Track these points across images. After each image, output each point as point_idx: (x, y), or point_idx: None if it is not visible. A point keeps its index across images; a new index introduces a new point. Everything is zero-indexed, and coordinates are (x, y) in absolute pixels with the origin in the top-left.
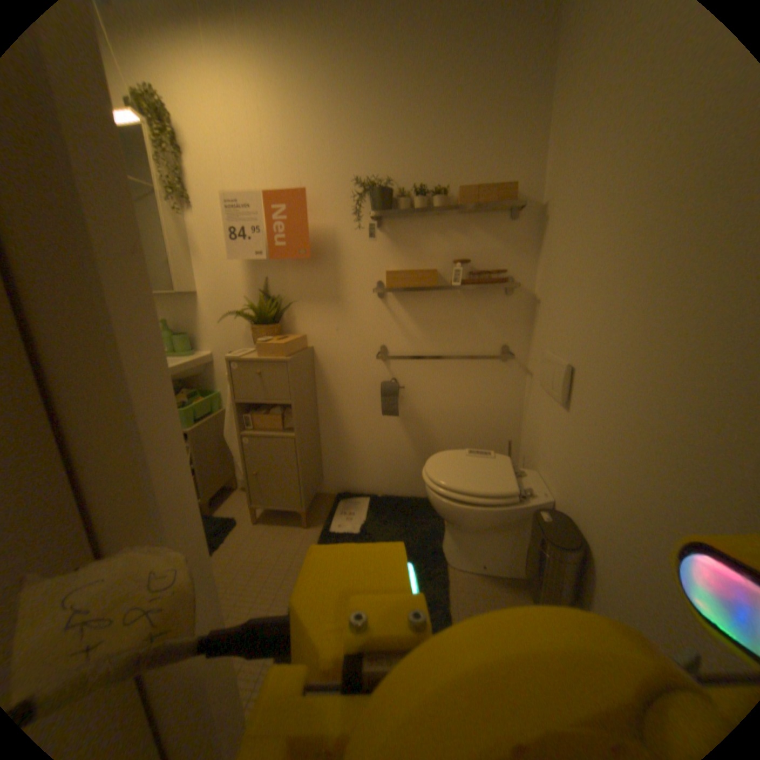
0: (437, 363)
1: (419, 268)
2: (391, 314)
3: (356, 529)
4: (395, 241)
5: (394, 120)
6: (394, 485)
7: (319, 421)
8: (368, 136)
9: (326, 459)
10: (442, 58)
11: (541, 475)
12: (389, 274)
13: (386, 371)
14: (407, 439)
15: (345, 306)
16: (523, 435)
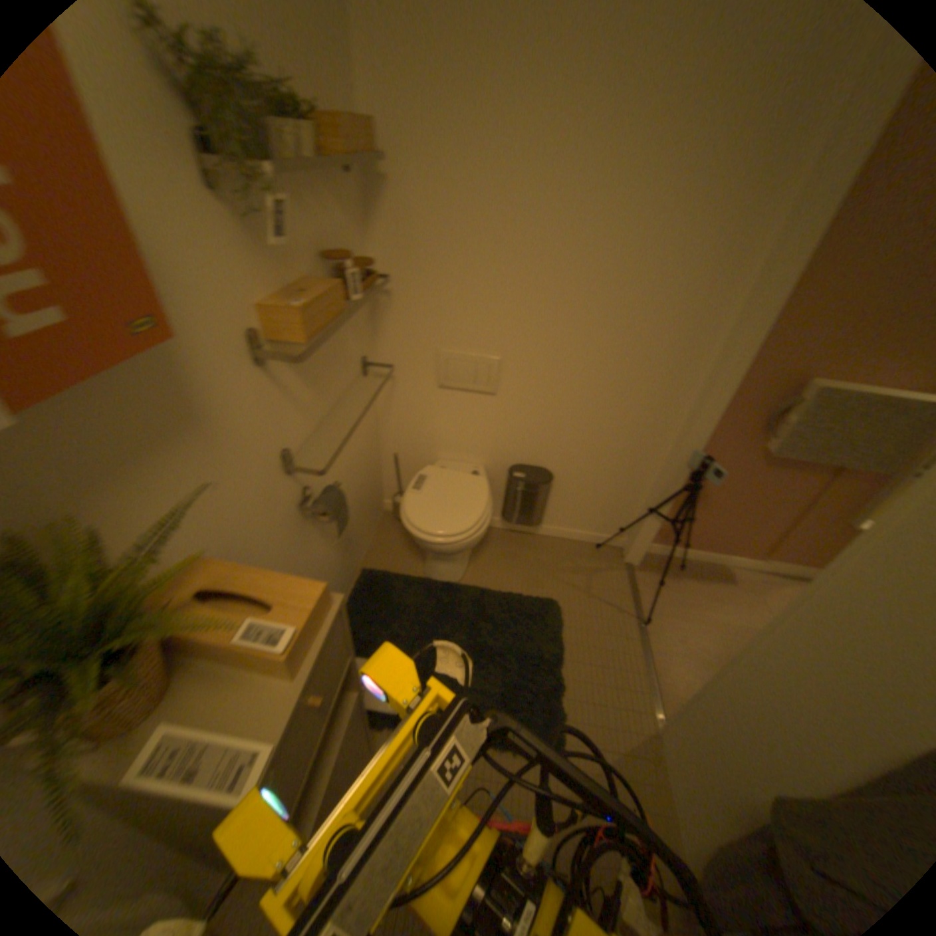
0: (332, 427)
1: (293, 282)
2: (281, 390)
3: None
4: (252, 230)
5: None
6: None
7: None
8: None
9: None
10: None
11: (448, 462)
12: (261, 309)
13: (296, 488)
14: (330, 549)
15: (214, 423)
16: (382, 444)
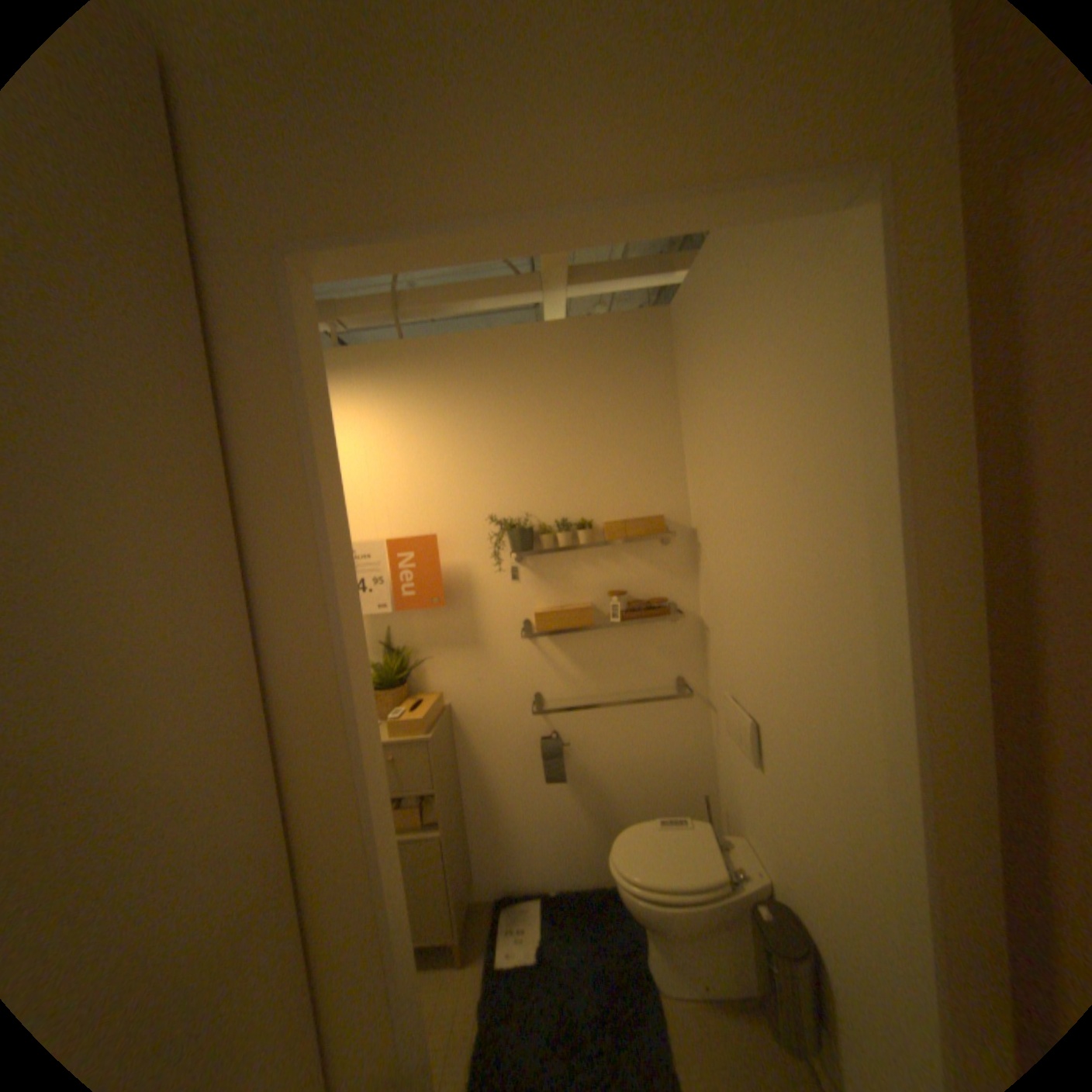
0: (603, 710)
1: (569, 604)
2: (542, 658)
3: (527, 960)
4: (540, 578)
5: (526, 462)
6: (568, 877)
7: (461, 802)
8: (500, 477)
9: (472, 853)
10: (569, 409)
11: (749, 848)
12: (536, 613)
13: (543, 726)
14: (578, 811)
15: (487, 653)
16: (718, 786)
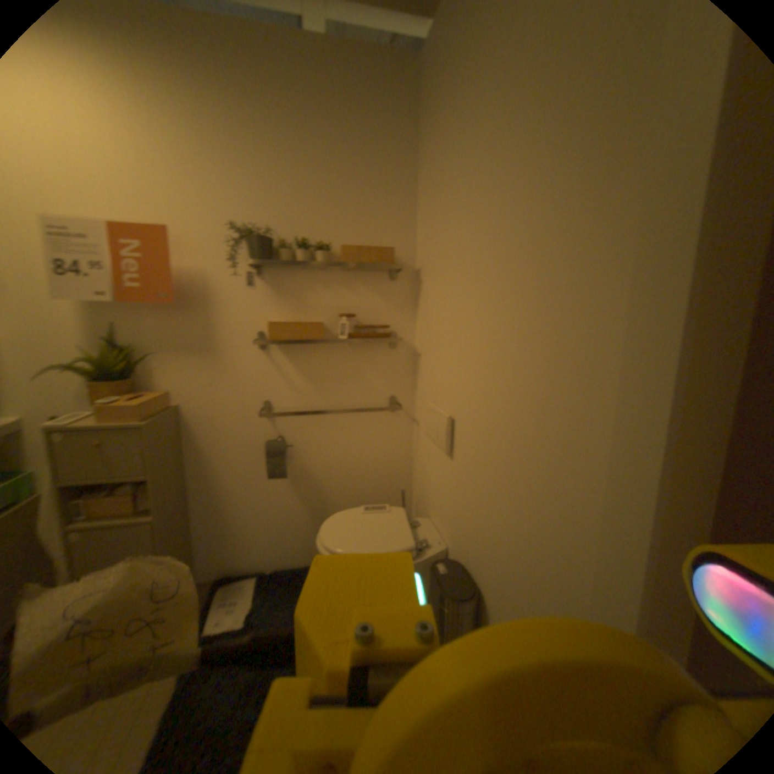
0: (326, 417)
1: (303, 320)
2: (274, 367)
3: (237, 623)
4: (276, 291)
5: (270, 172)
6: (284, 556)
7: (185, 495)
8: (241, 182)
9: (196, 540)
10: (317, 126)
11: (433, 522)
12: (270, 324)
13: (270, 428)
14: (297, 502)
15: (218, 358)
16: (414, 481)
